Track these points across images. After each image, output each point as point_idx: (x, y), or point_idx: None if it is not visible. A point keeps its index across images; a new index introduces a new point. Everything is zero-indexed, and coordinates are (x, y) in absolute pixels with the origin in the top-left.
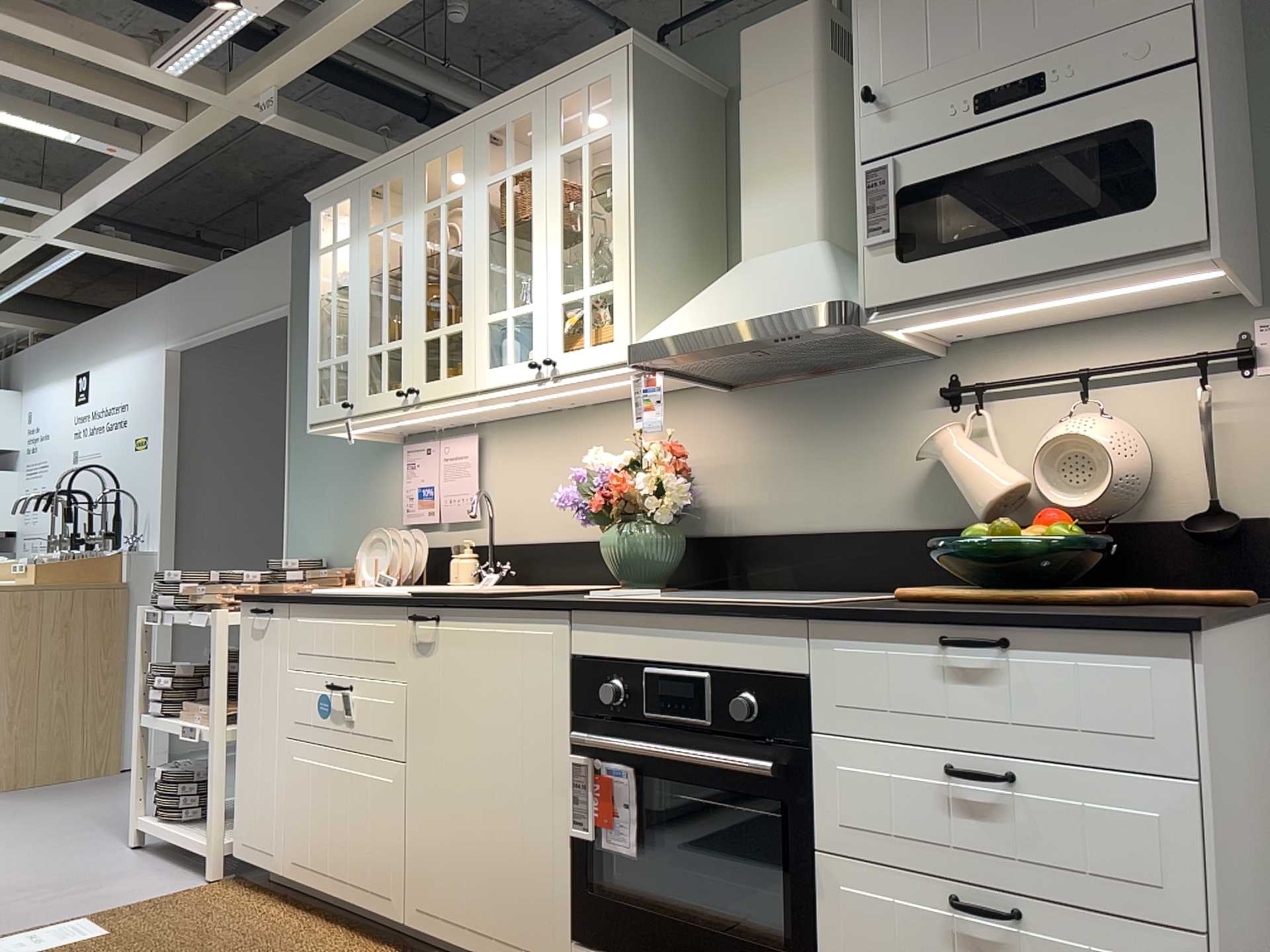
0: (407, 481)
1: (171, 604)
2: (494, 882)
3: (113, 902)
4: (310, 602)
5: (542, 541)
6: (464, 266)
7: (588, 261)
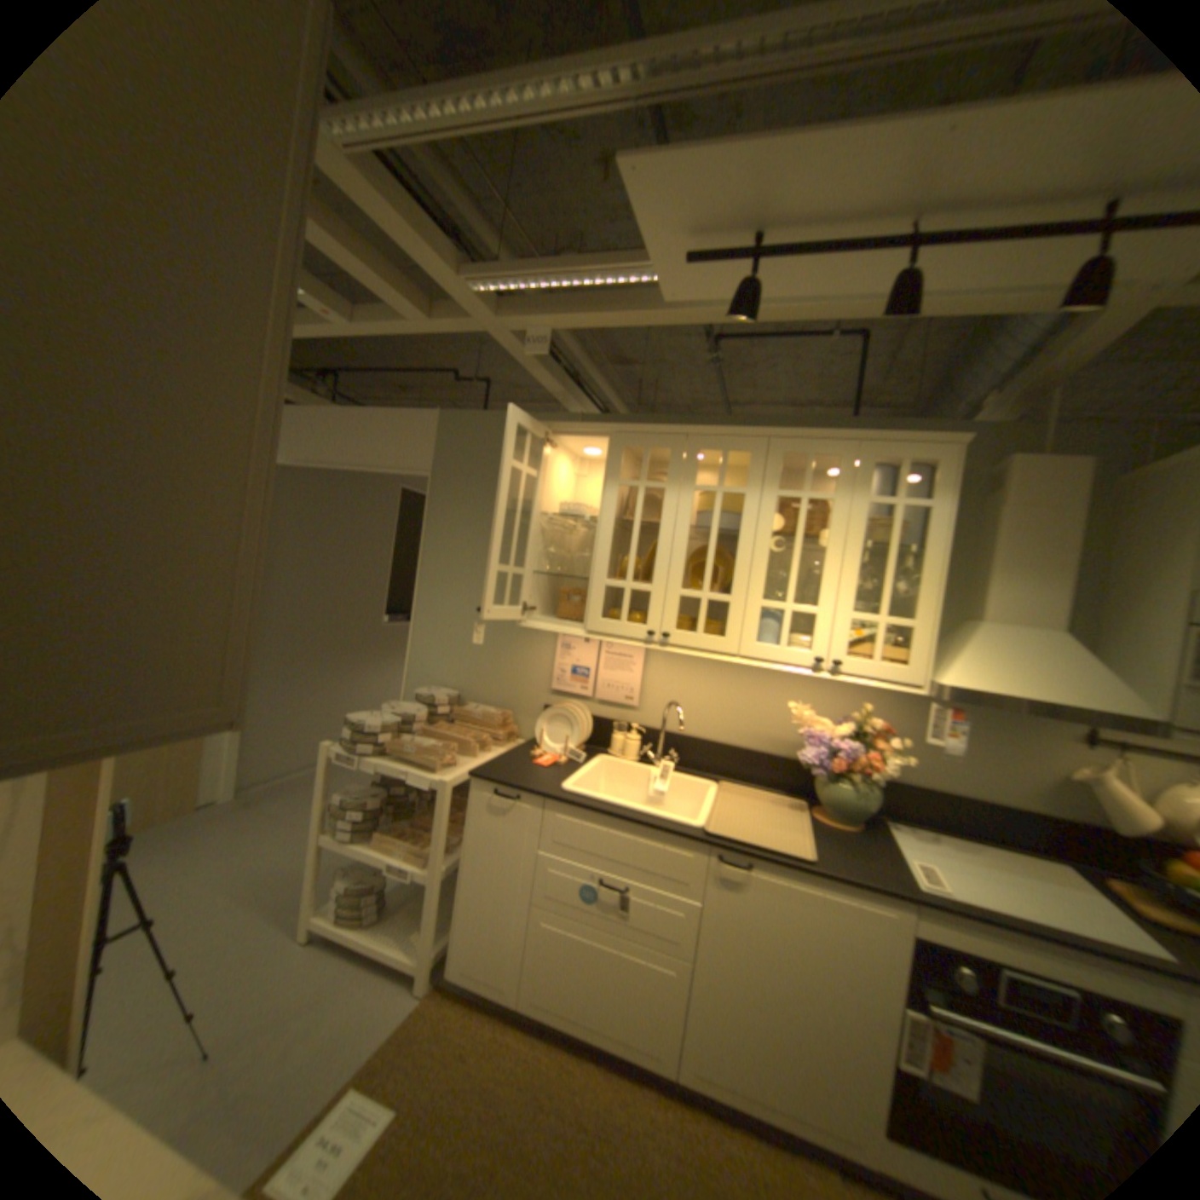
0: (562, 657)
1: (364, 750)
2: (798, 1078)
3: (351, 1047)
4: (579, 808)
5: (701, 737)
6: (739, 552)
7: (889, 598)
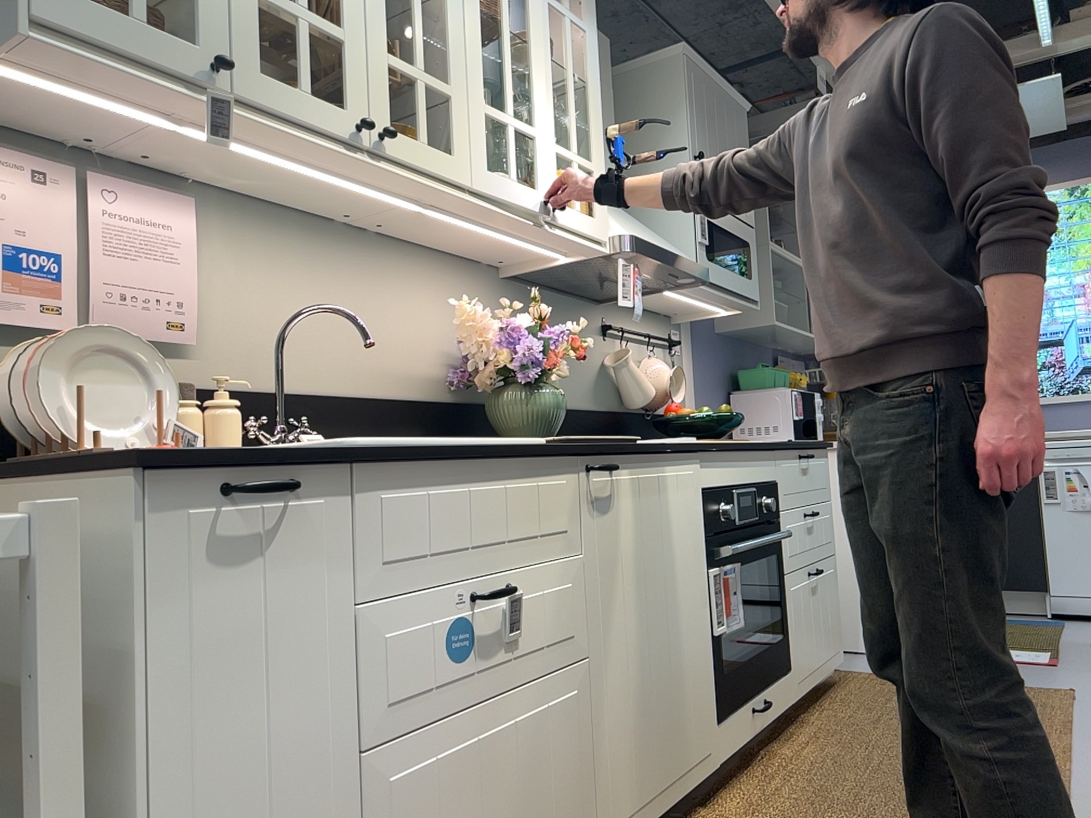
0: None
1: None
2: (675, 721)
3: None
4: (422, 458)
5: (315, 392)
6: (450, 15)
7: (576, 131)
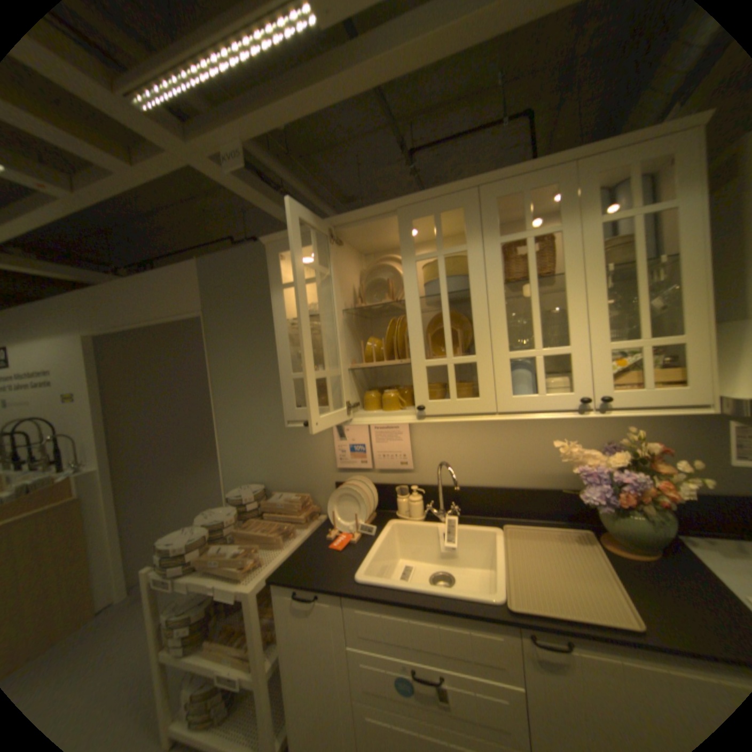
0: (340, 439)
1: (176, 571)
2: None
3: None
4: (375, 603)
5: (476, 485)
6: (475, 309)
7: (650, 318)
